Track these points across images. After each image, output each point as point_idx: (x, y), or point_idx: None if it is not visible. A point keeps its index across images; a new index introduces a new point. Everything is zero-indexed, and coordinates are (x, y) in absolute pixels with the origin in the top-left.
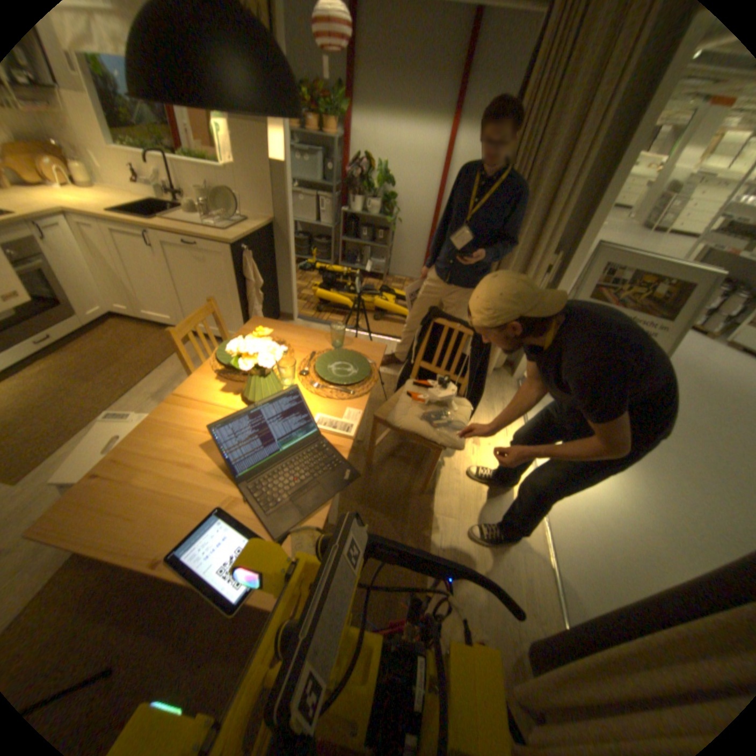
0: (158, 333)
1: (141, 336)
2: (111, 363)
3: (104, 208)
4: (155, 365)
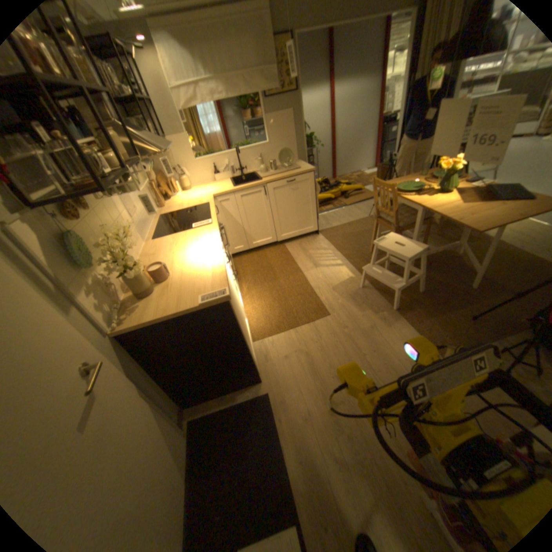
0: (265, 252)
1: (261, 256)
2: (272, 270)
3: (230, 187)
4: (293, 259)
